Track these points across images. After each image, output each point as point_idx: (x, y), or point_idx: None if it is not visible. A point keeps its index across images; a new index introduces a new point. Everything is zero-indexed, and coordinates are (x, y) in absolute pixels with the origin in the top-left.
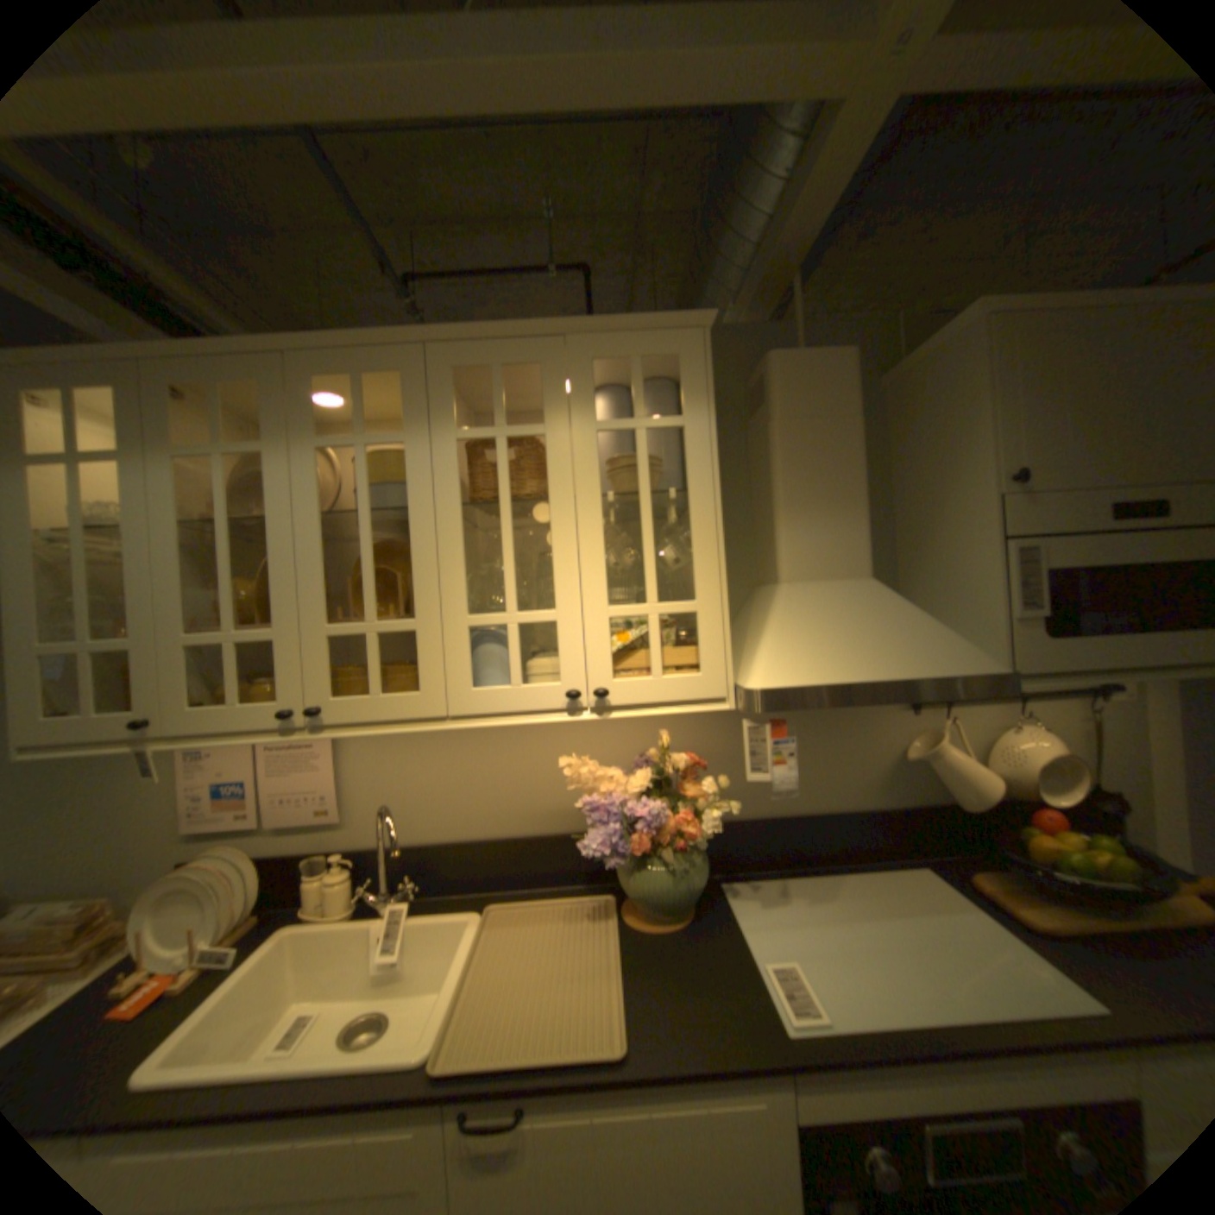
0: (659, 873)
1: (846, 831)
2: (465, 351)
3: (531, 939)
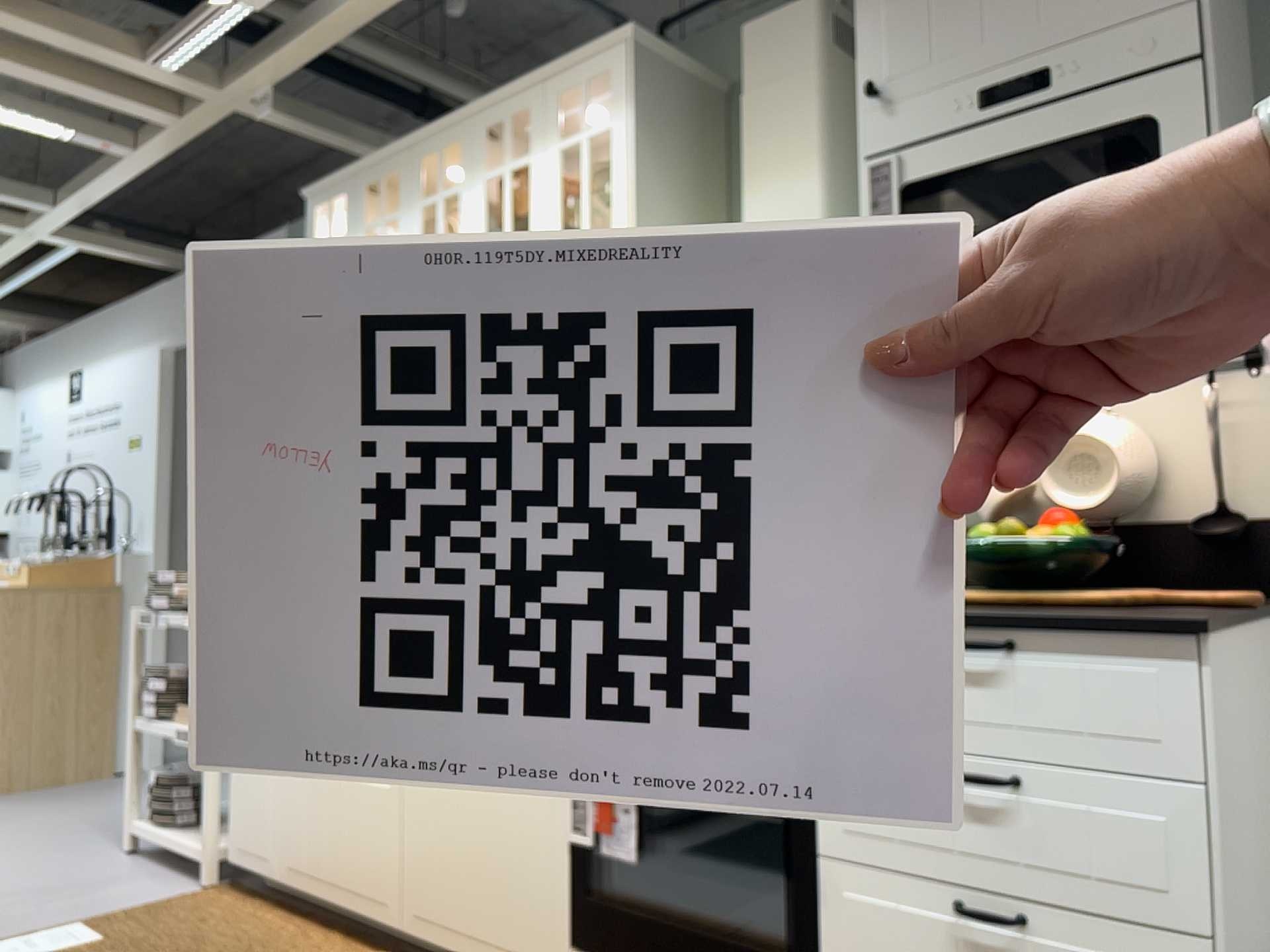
0: None
1: None
2: (491, 116)
3: None
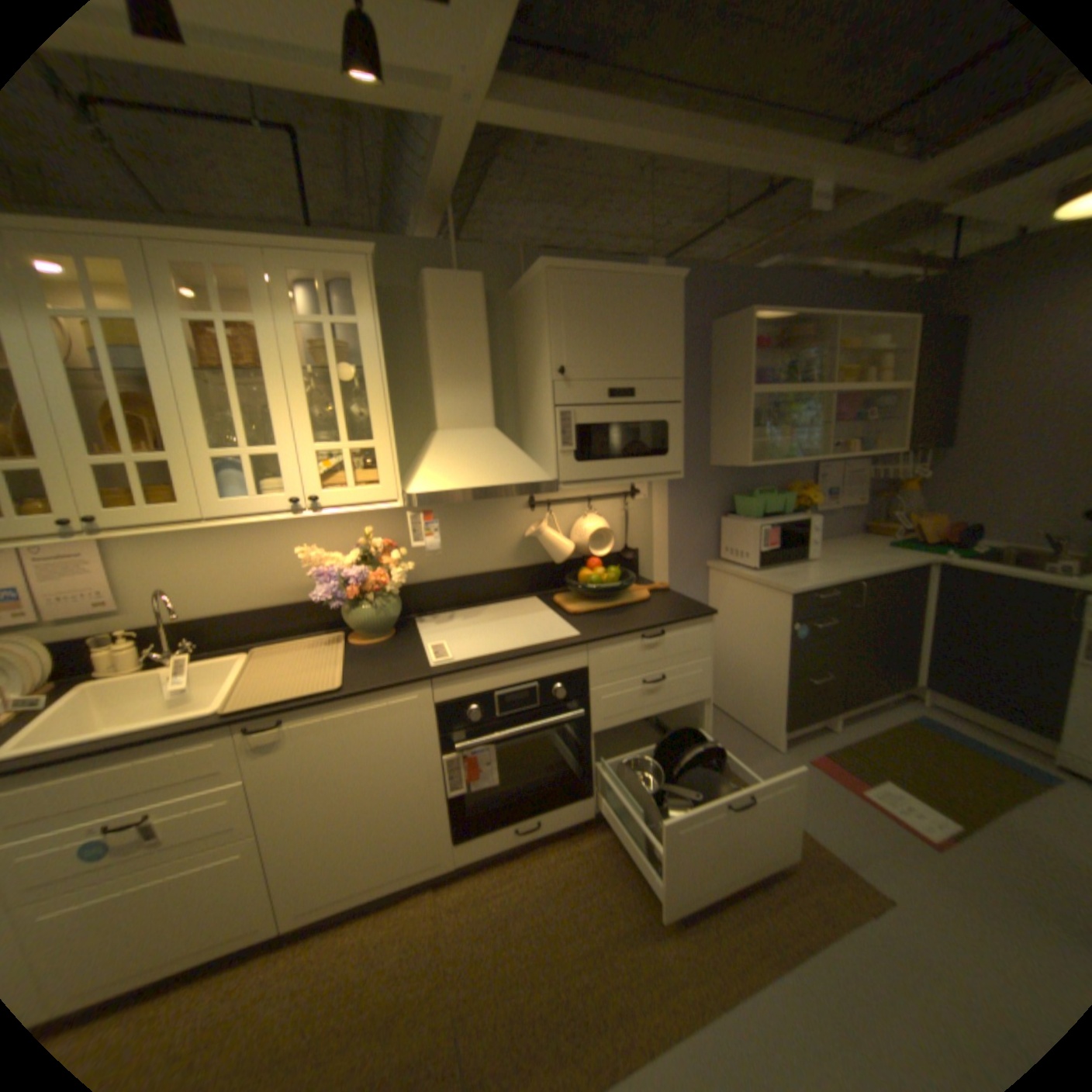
0: (368, 609)
1: (492, 582)
2: (181, 250)
3: (286, 659)
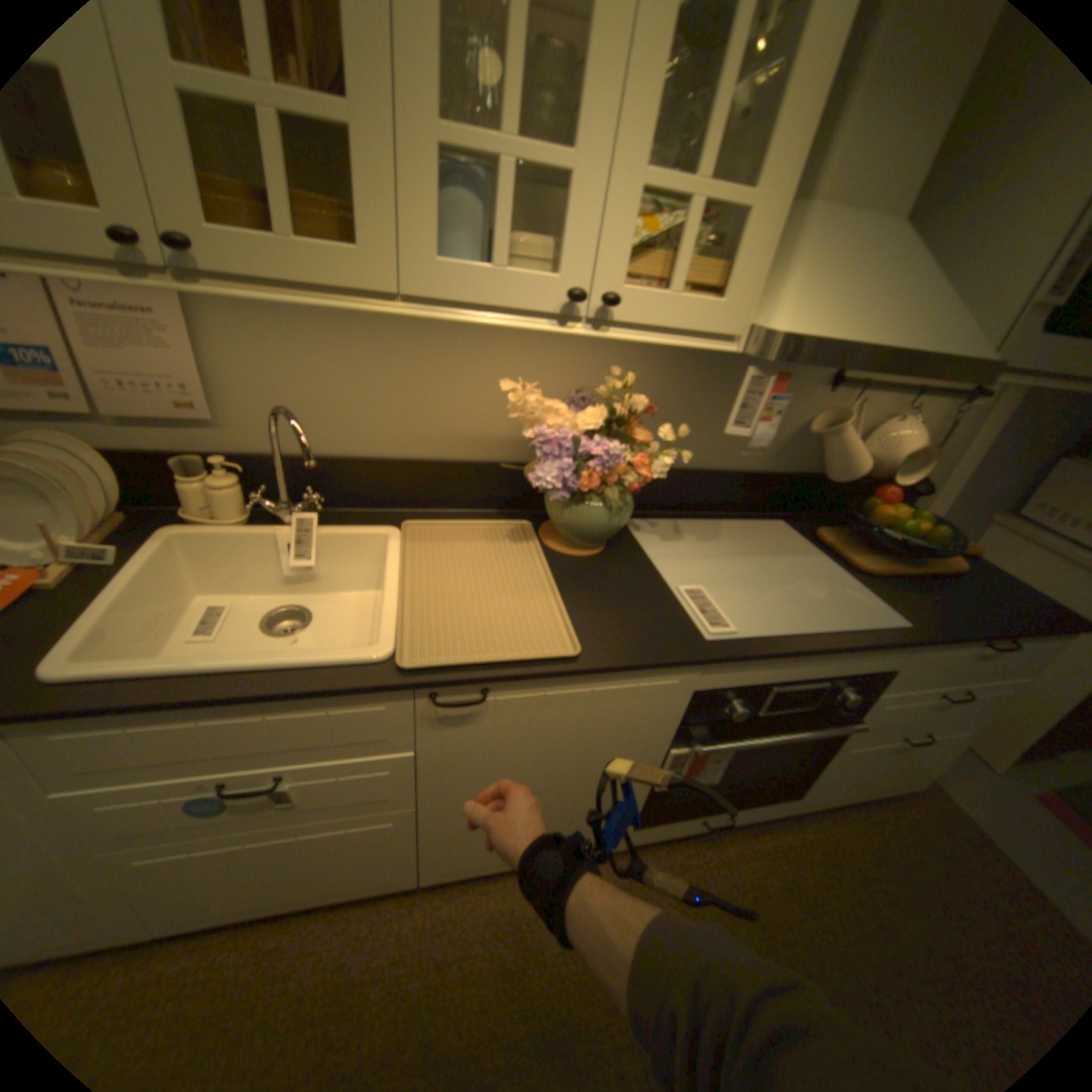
0: (594, 508)
1: (733, 486)
2: None
3: (460, 554)
